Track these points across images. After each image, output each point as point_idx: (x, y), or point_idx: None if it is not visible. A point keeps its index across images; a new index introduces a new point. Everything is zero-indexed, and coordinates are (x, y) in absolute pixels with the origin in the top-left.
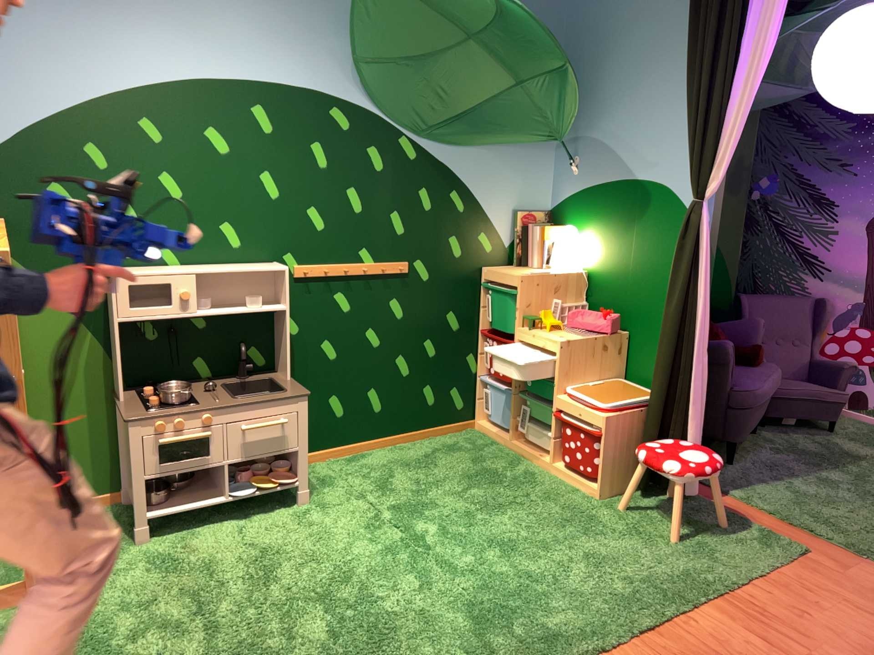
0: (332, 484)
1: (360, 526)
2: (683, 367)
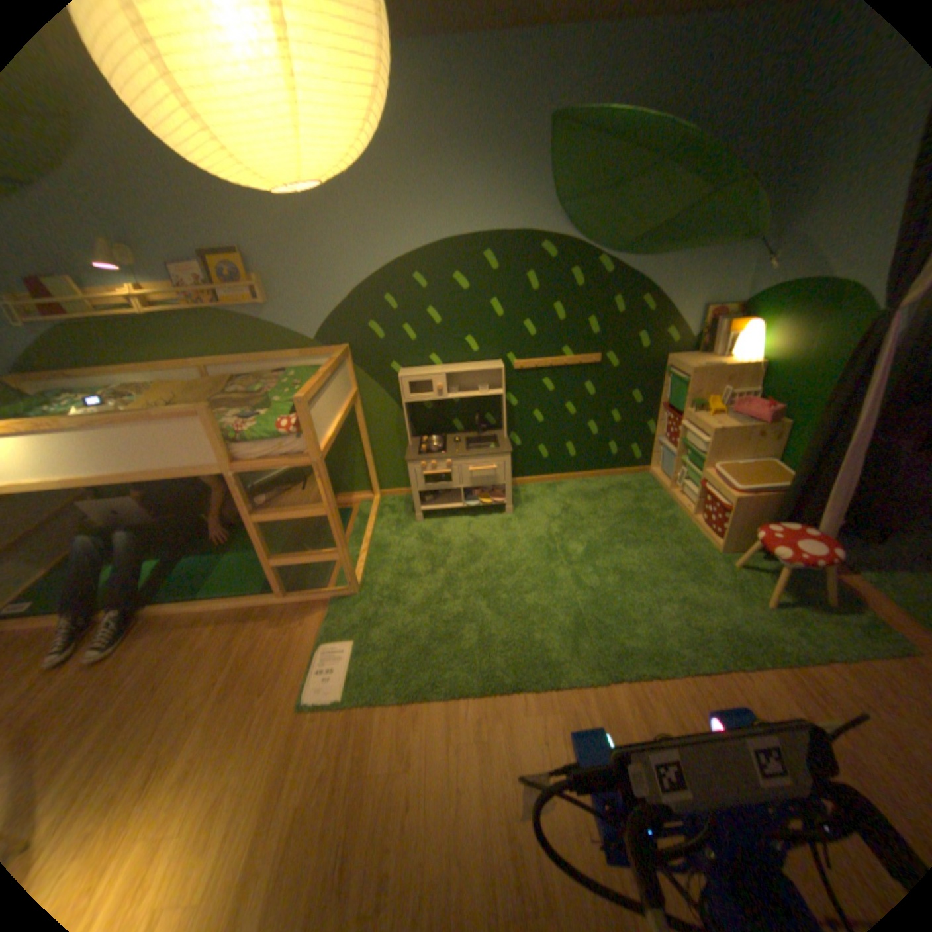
0: (529, 504)
1: (532, 540)
2: (835, 470)
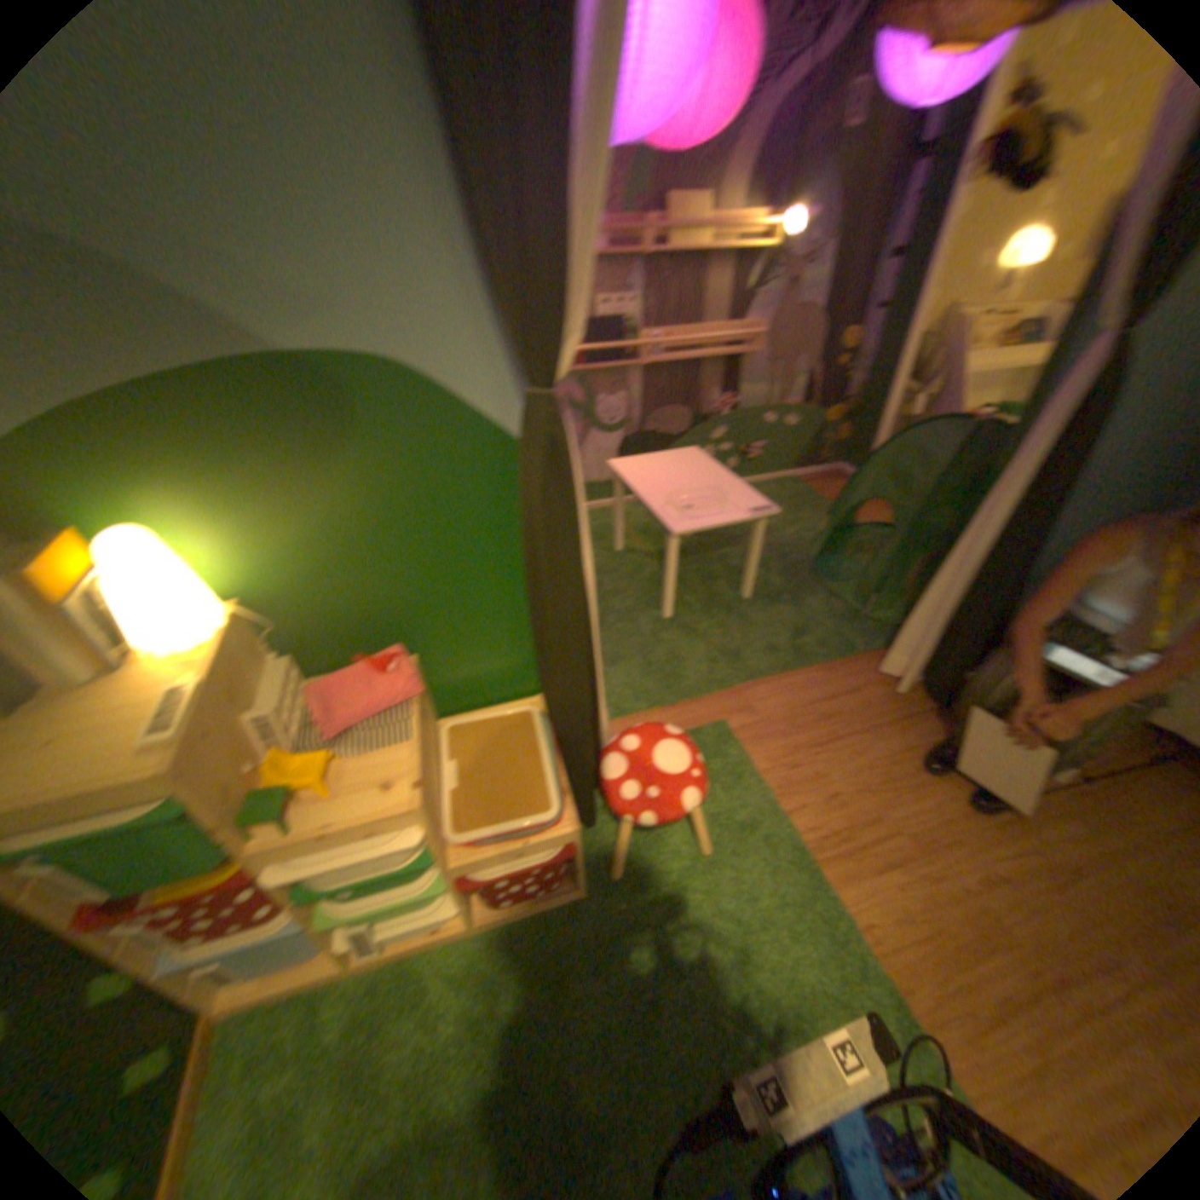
0: None
1: None
2: (594, 658)
